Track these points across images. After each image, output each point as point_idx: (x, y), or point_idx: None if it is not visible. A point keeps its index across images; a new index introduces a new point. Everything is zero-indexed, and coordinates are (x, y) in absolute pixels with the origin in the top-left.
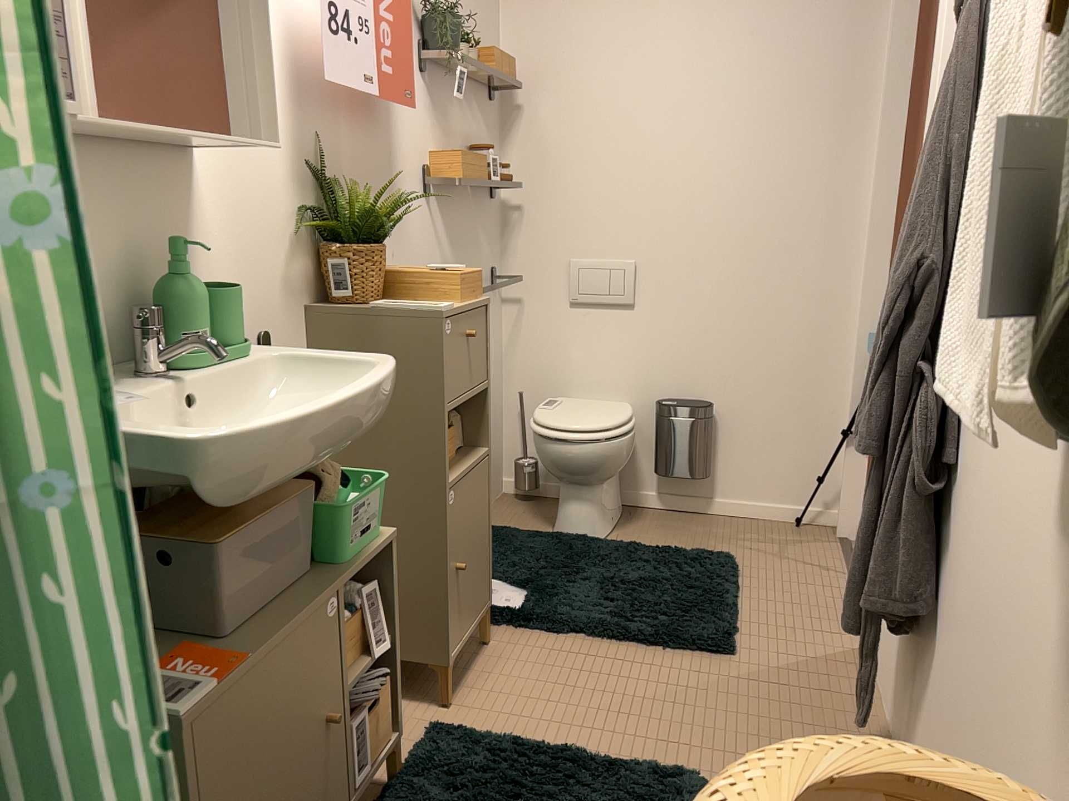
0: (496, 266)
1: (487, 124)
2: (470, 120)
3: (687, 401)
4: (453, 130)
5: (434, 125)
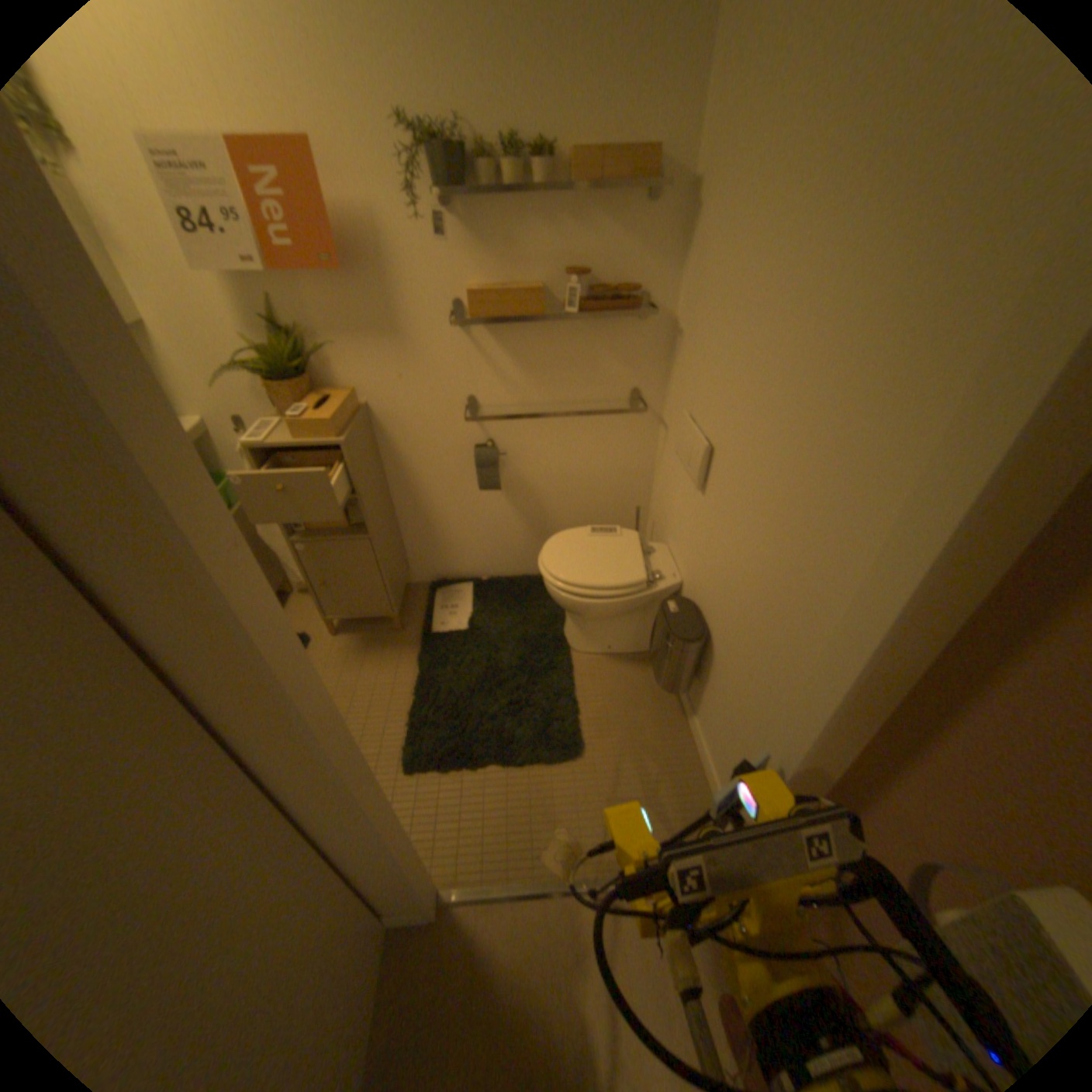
0: (645, 388)
1: (637, 231)
2: (577, 234)
3: (690, 620)
4: (526, 254)
5: (477, 256)
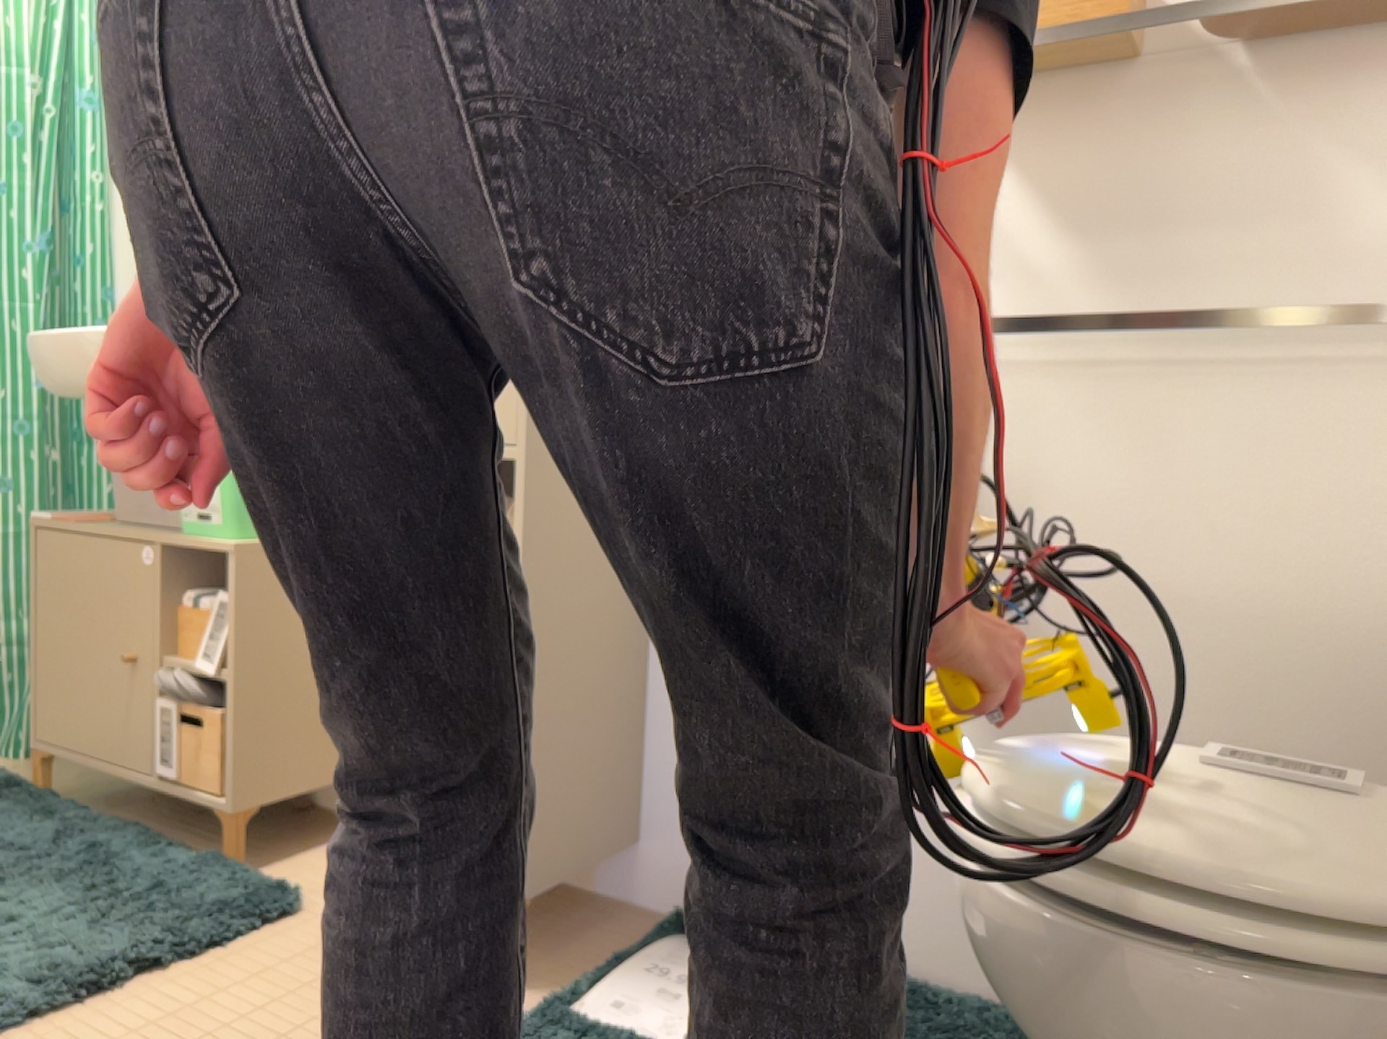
0: None
1: None
2: None
3: None
4: None
5: None
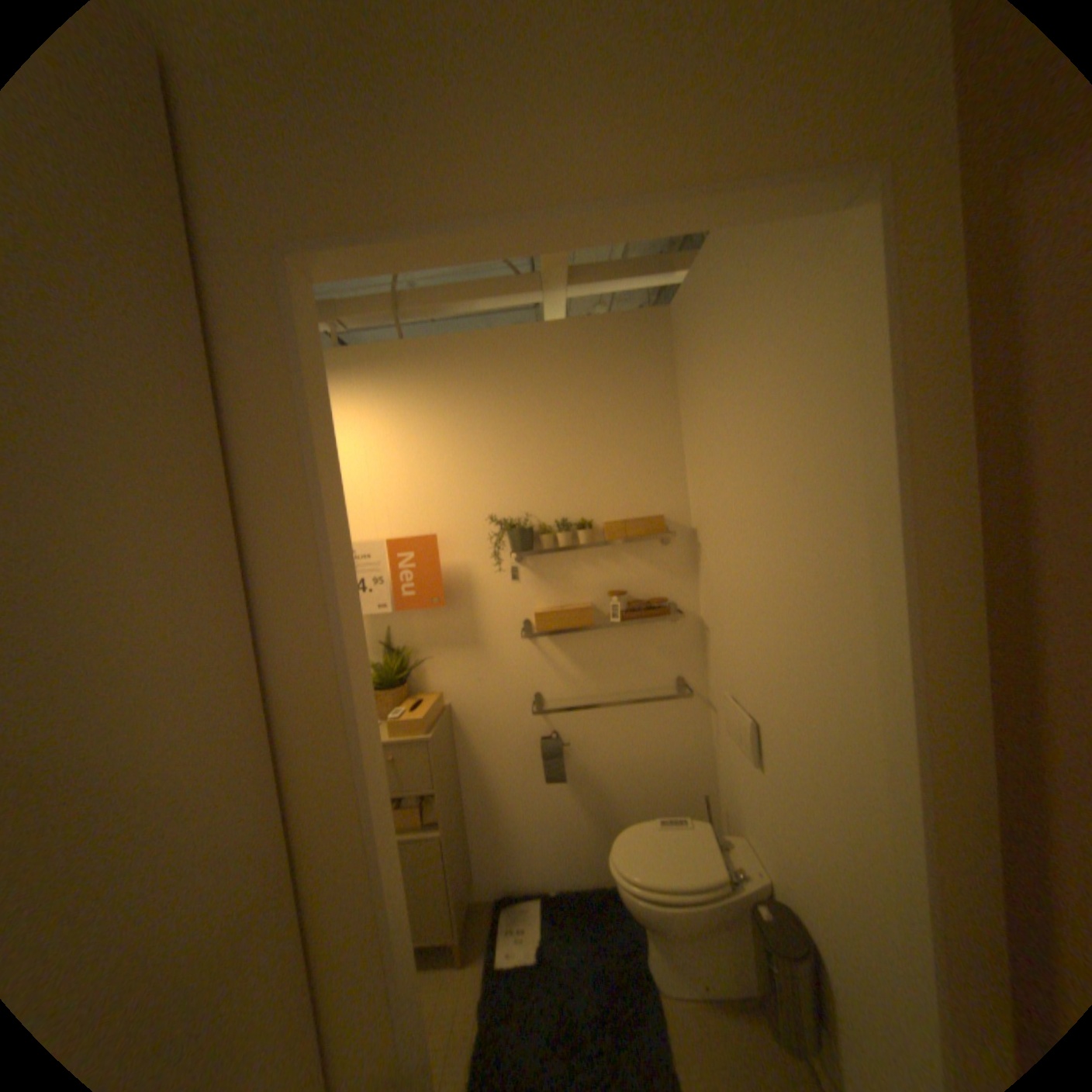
0: (688, 676)
1: (657, 564)
2: (613, 570)
3: (788, 932)
4: (577, 586)
5: (541, 590)
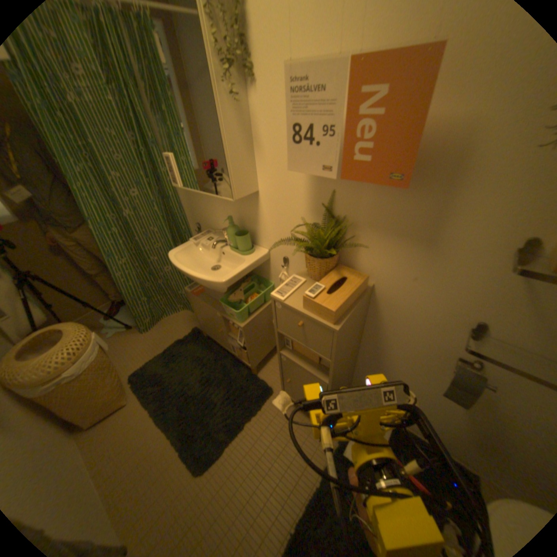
0: None
1: None
2: None
3: None
4: None
5: None
